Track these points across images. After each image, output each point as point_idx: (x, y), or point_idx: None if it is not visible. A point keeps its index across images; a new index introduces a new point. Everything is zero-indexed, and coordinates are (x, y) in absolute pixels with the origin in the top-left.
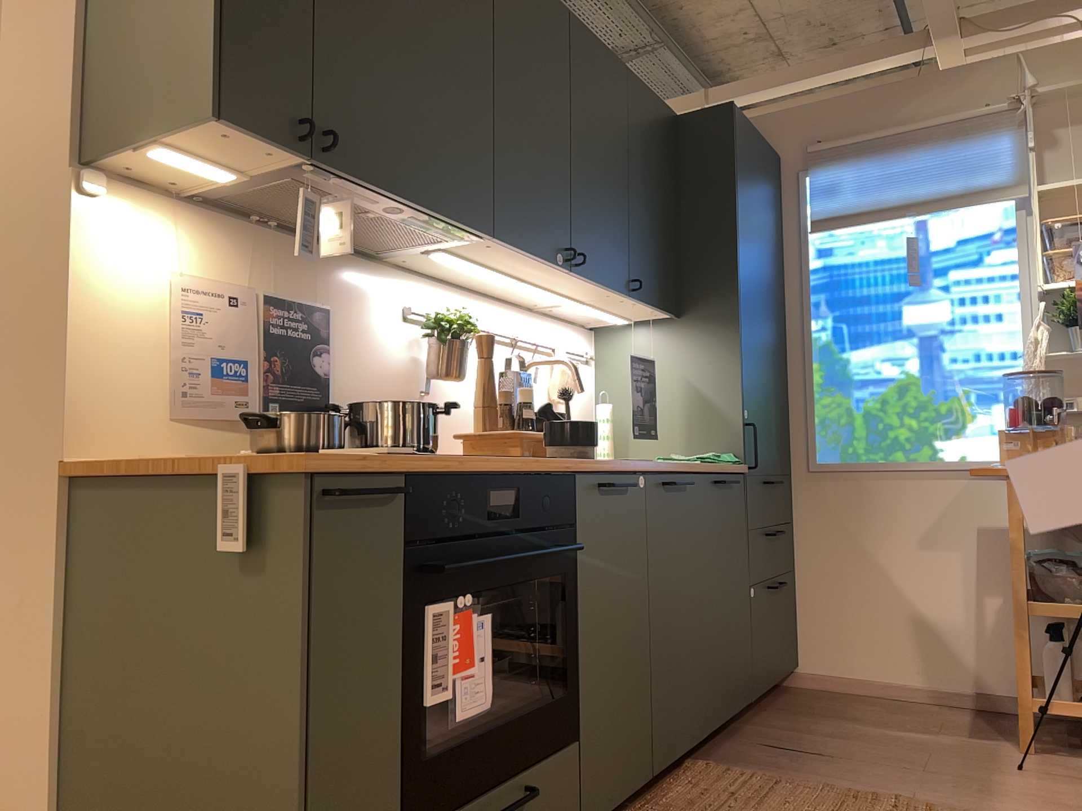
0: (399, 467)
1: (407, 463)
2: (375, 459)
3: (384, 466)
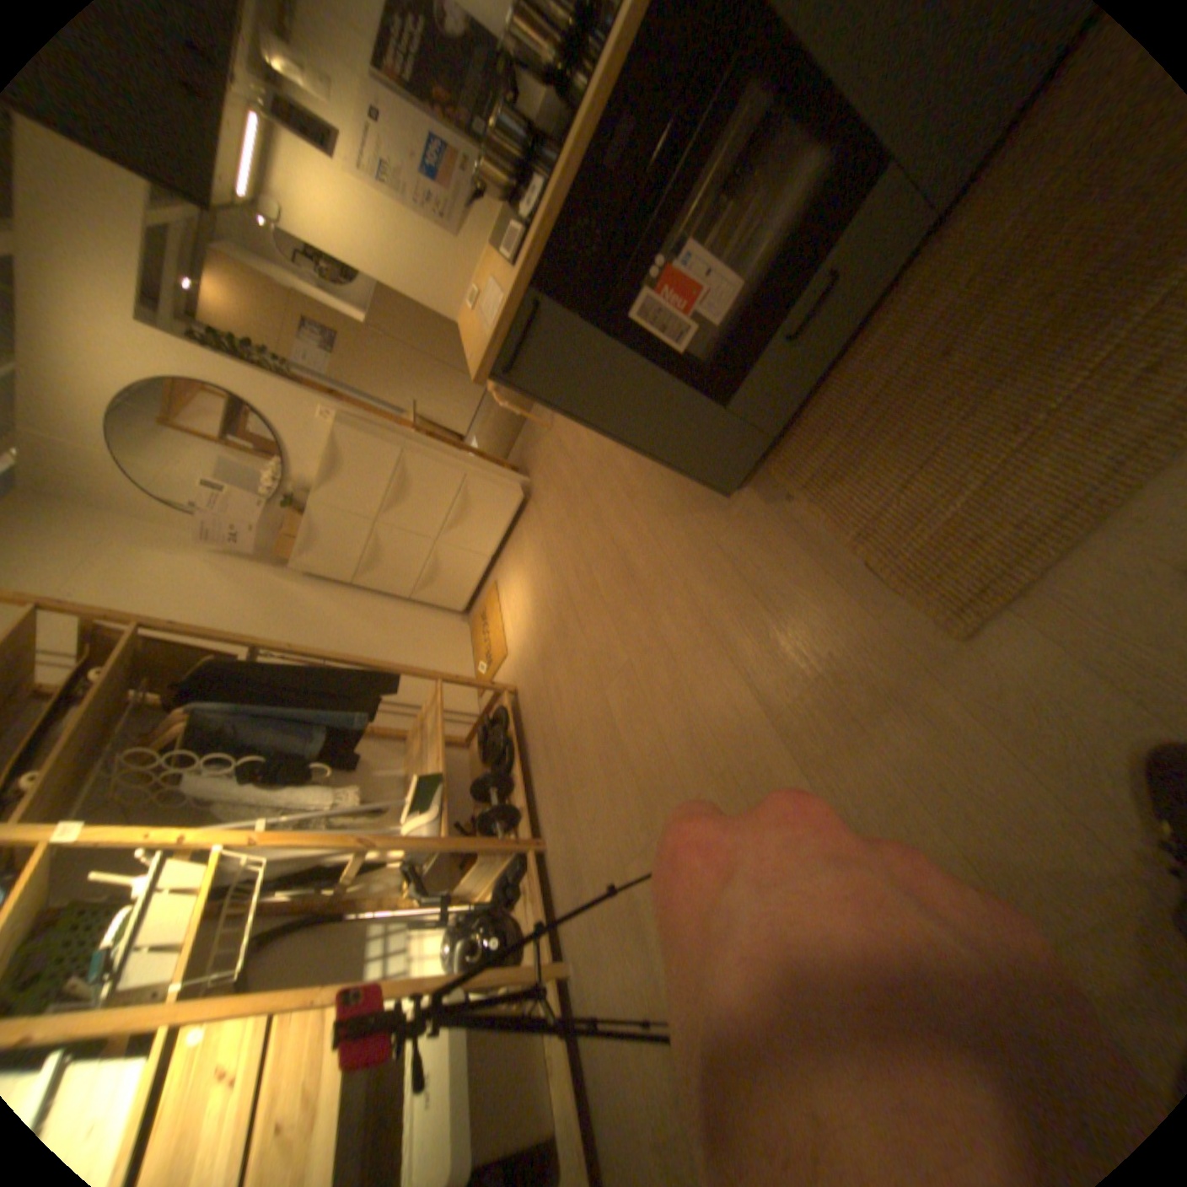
0: (520, 279)
1: (518, 282)
2: (505, 296)
3: (510, 307)
